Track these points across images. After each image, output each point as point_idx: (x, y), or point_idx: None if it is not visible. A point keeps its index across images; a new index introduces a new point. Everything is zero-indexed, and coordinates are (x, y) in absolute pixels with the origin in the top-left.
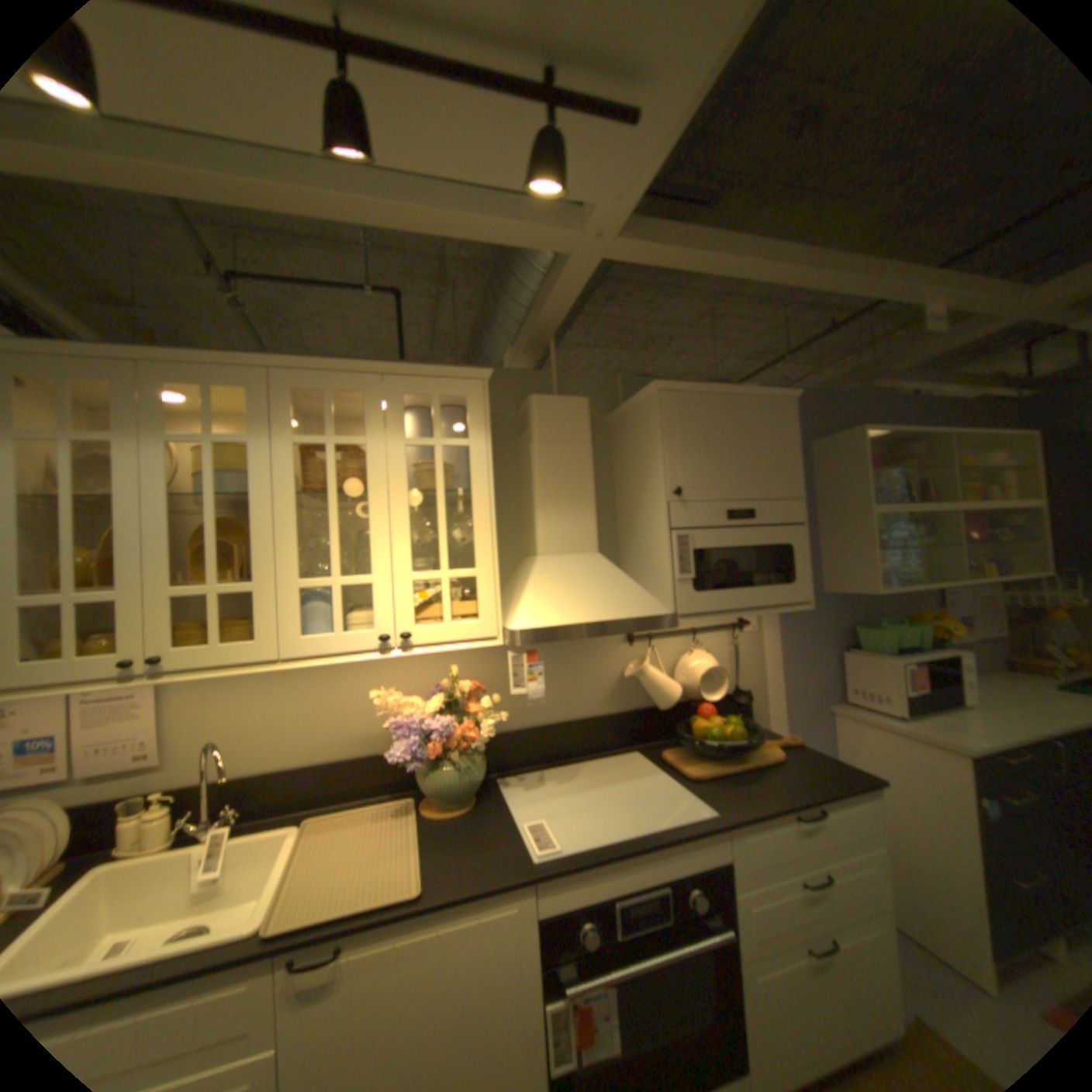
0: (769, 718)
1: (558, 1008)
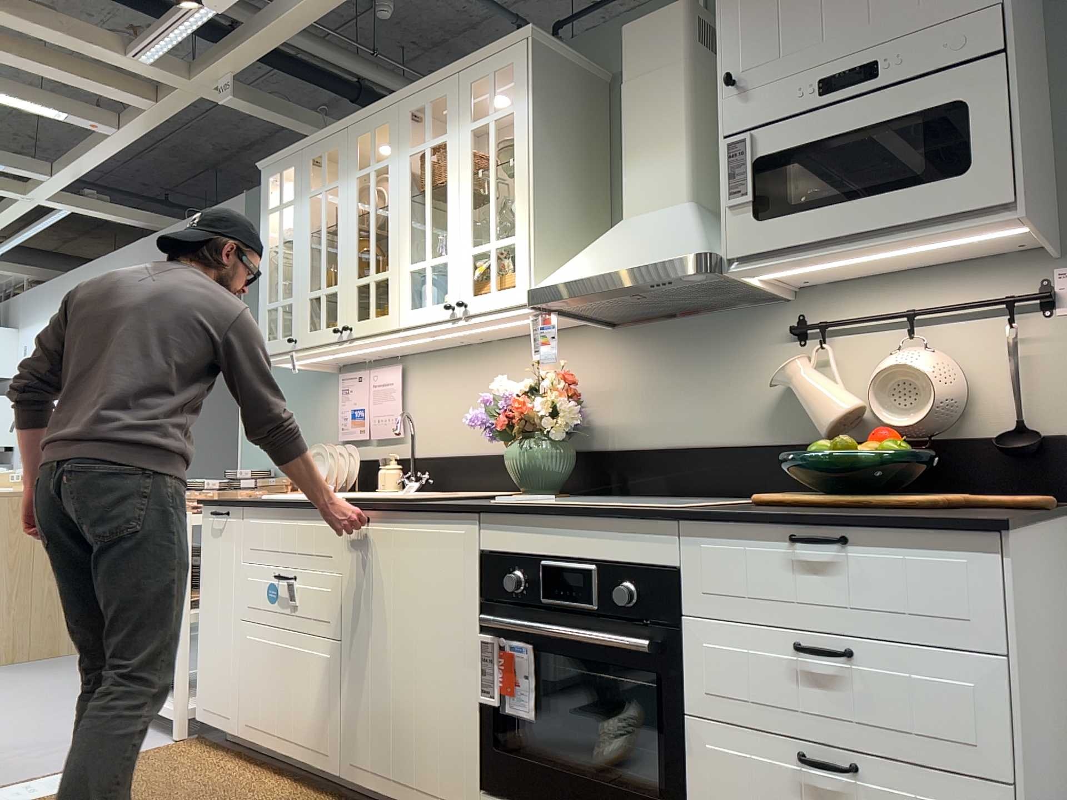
0: None
1: (487, 642)
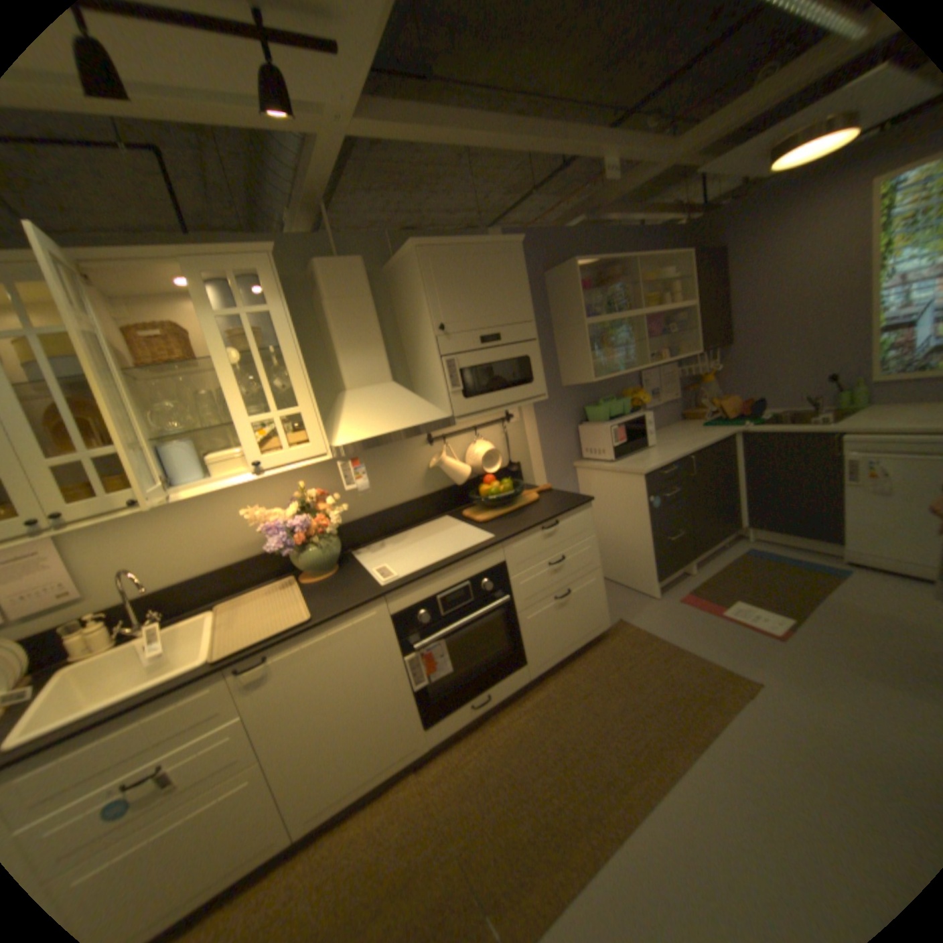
0: (534, 478)
1: (413, 658)
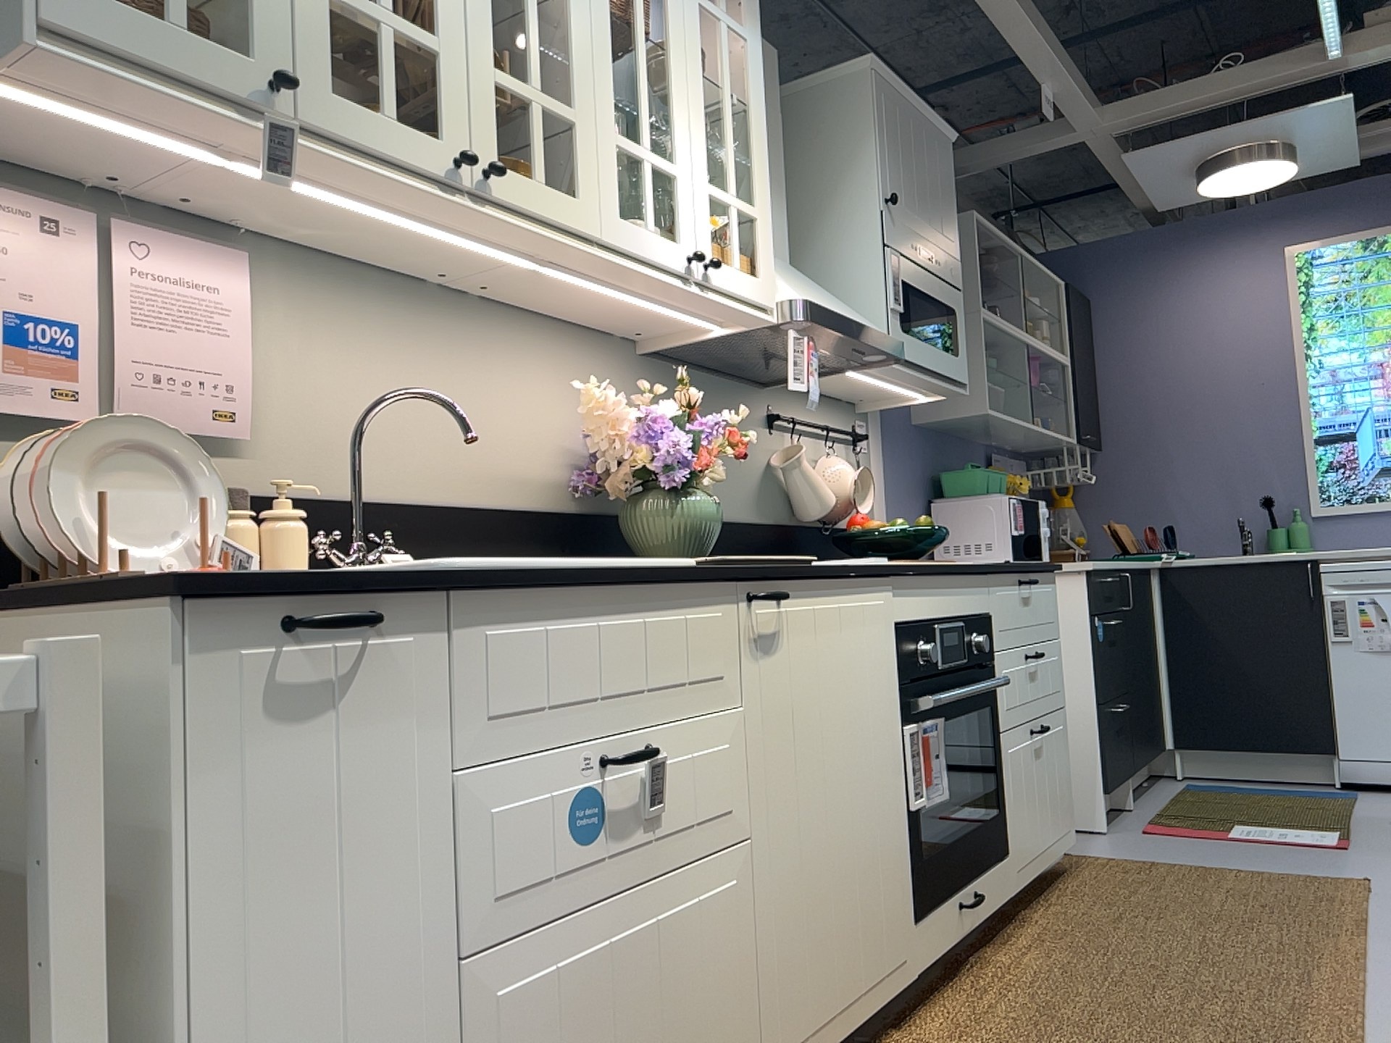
0: None
1: (913, 731)
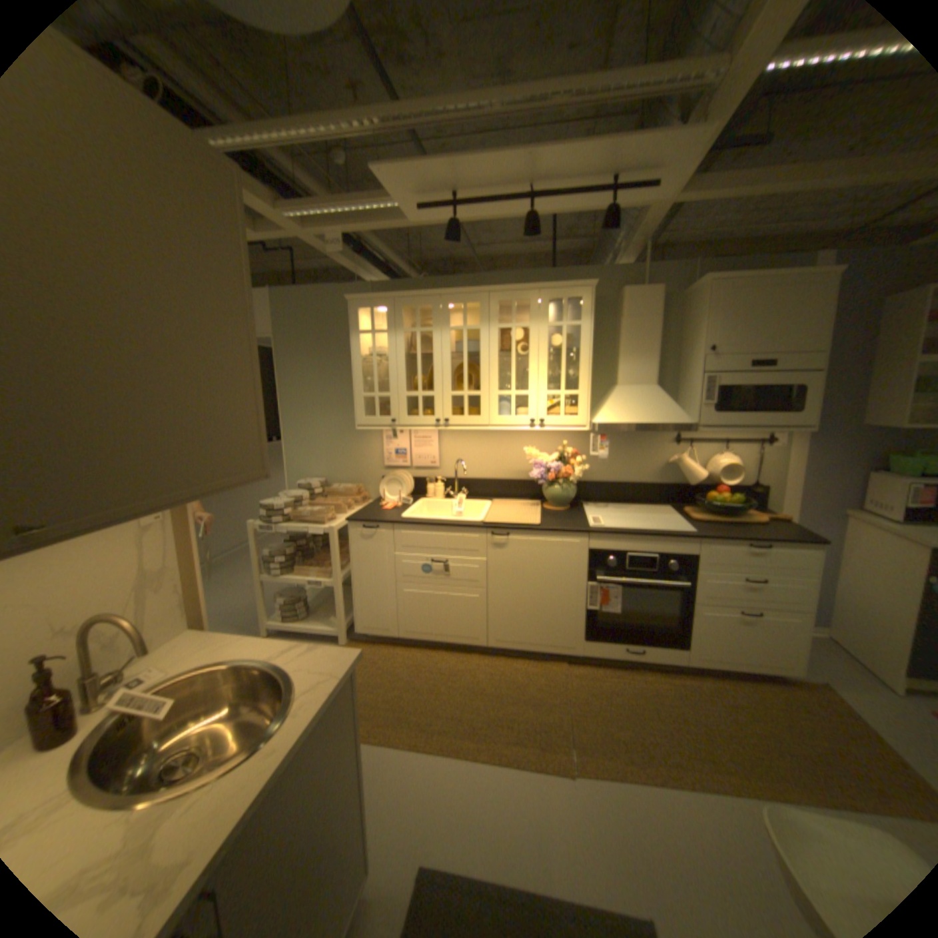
0: (783, 508)
1: (594, 586)
